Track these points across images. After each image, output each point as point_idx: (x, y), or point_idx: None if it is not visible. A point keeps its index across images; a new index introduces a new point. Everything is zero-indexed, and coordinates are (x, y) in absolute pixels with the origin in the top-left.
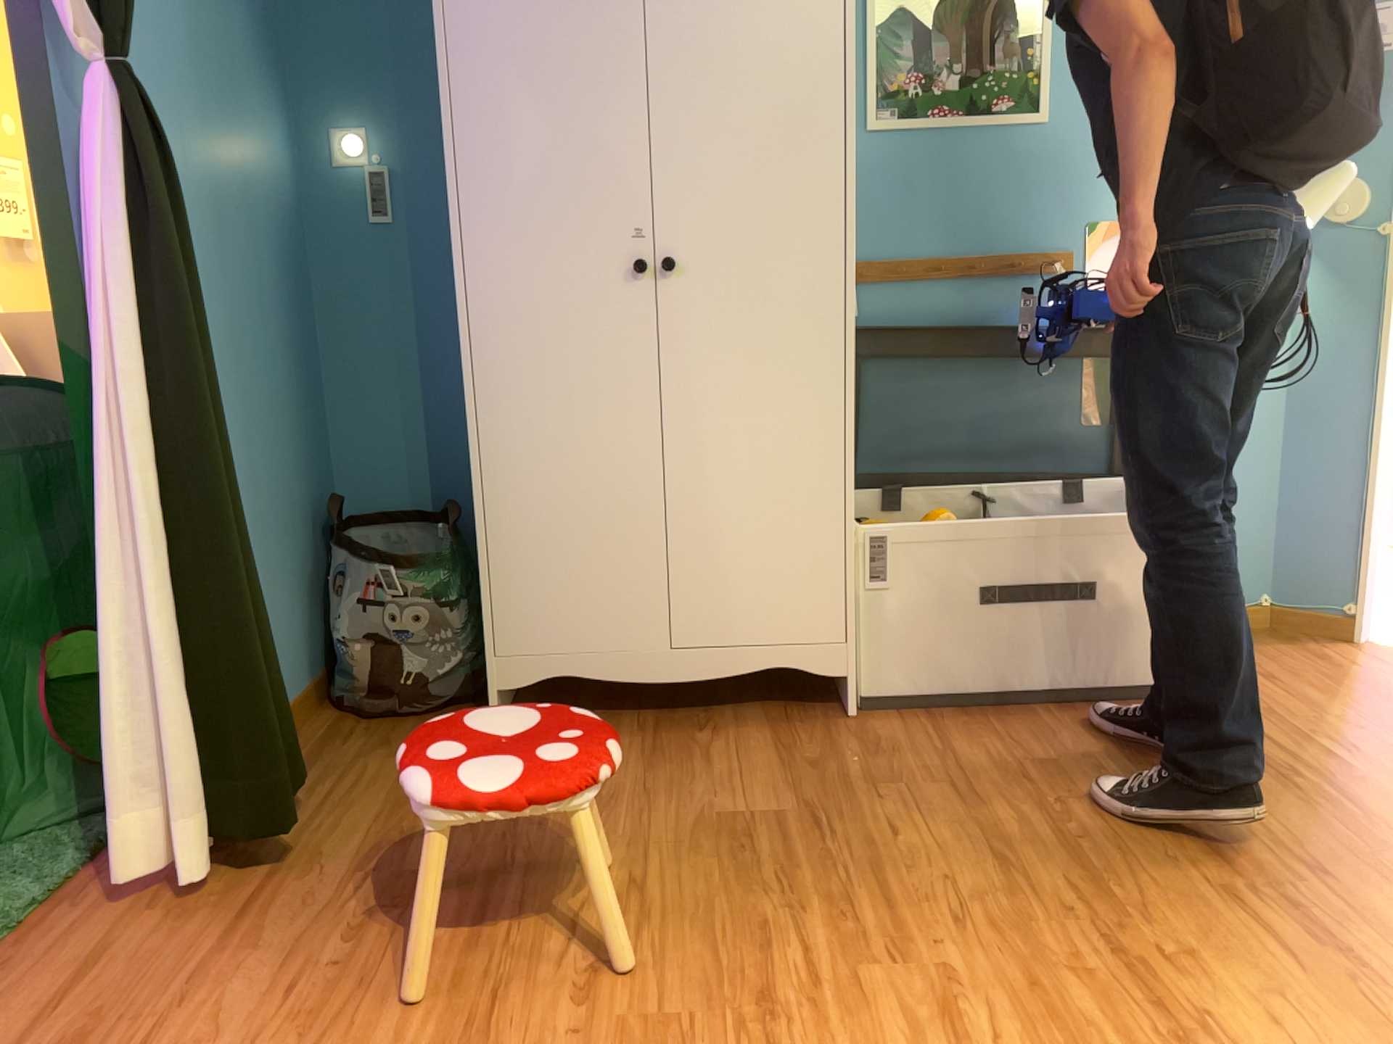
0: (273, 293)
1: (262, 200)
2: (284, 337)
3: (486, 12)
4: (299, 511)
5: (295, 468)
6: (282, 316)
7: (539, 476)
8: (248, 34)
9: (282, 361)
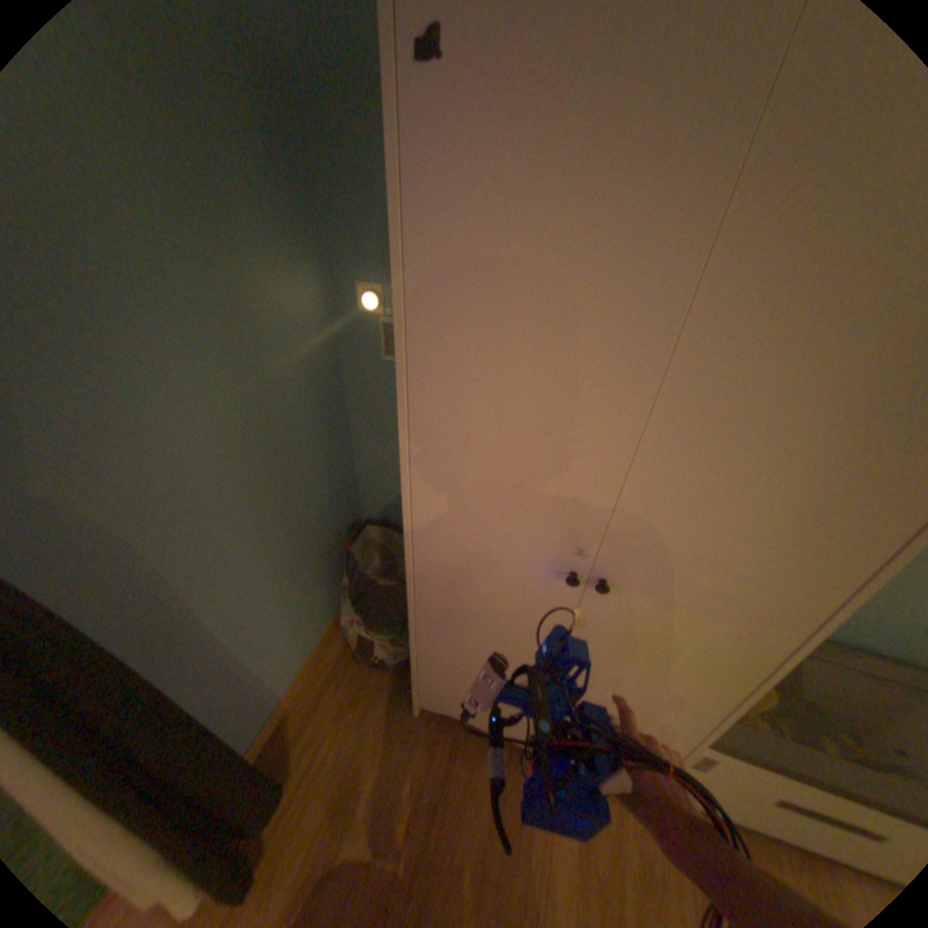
0: (298, 432)
1: (283, 368)
2: (311, 454)
3: (464, 300)
4: (324, 547)
5: (320, 528)
6: (308, 440)
7: (461, 648)
8: (258, 212)
9: (307, 472)
